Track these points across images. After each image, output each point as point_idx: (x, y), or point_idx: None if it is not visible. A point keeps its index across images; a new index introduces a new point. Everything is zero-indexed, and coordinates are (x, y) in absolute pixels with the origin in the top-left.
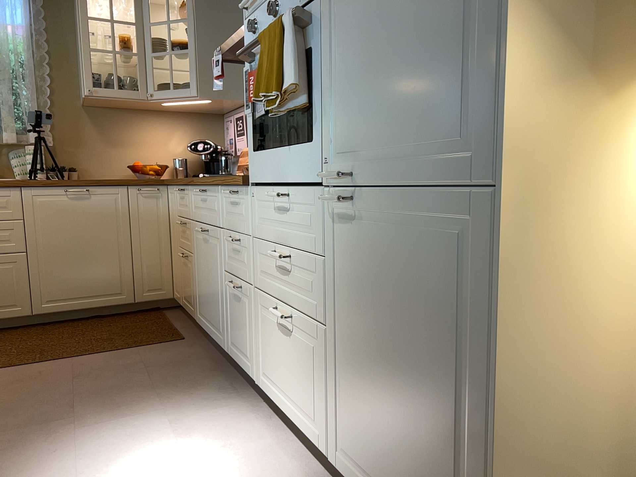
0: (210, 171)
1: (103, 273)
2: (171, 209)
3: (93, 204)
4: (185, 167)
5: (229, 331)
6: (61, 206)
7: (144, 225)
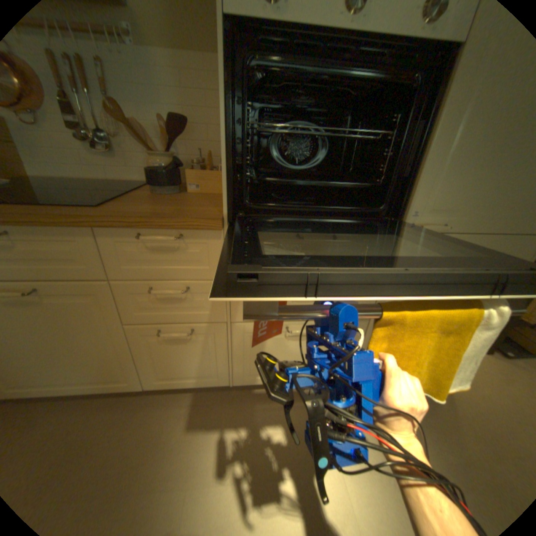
0: None
1: None
2: None
3: None
4: None
5: (148, 372)
6: None
7: None
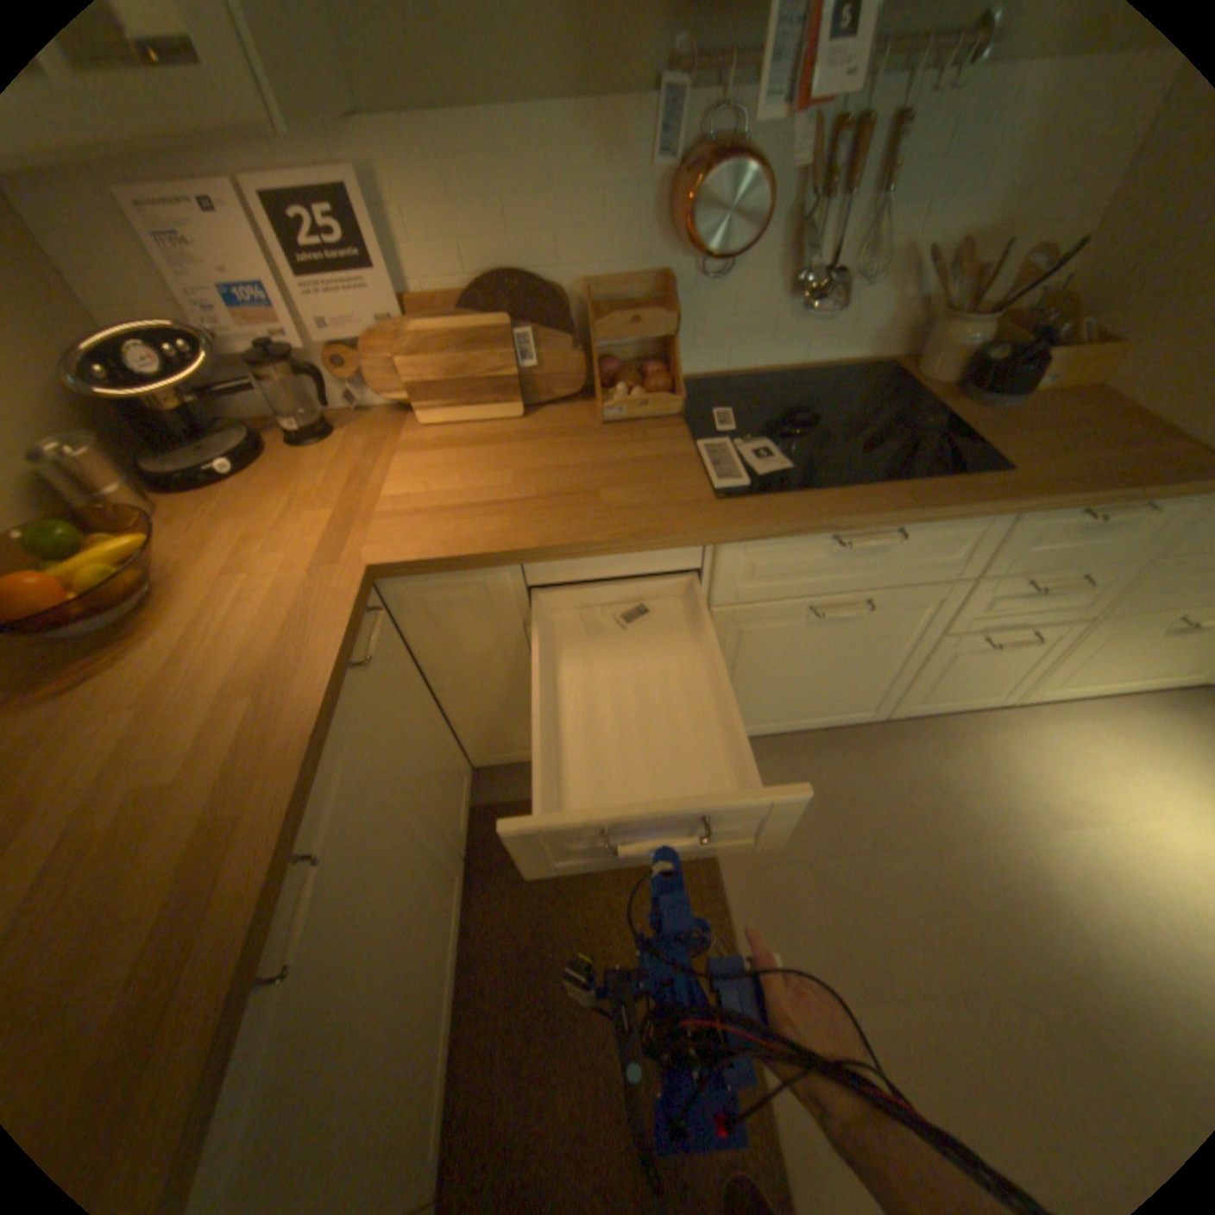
0: (180, 435)
1: (428, 917)
2: (434, 628)
3: (329, 862)
4: (118, 470)
5: (919, 695)
6: (288, 1021)
7: (400, 725)
